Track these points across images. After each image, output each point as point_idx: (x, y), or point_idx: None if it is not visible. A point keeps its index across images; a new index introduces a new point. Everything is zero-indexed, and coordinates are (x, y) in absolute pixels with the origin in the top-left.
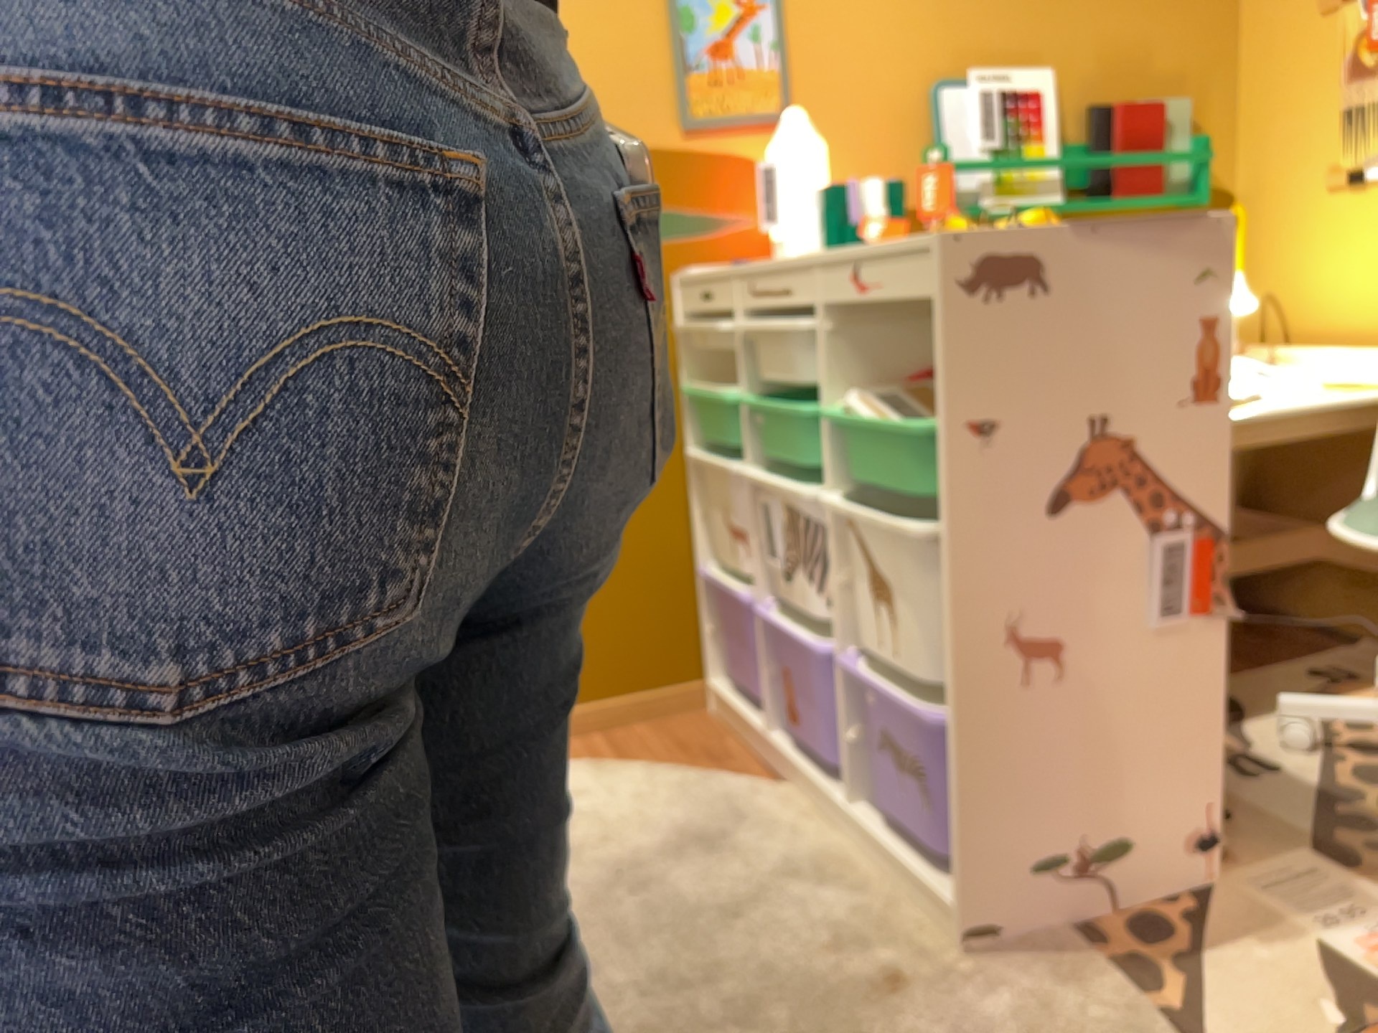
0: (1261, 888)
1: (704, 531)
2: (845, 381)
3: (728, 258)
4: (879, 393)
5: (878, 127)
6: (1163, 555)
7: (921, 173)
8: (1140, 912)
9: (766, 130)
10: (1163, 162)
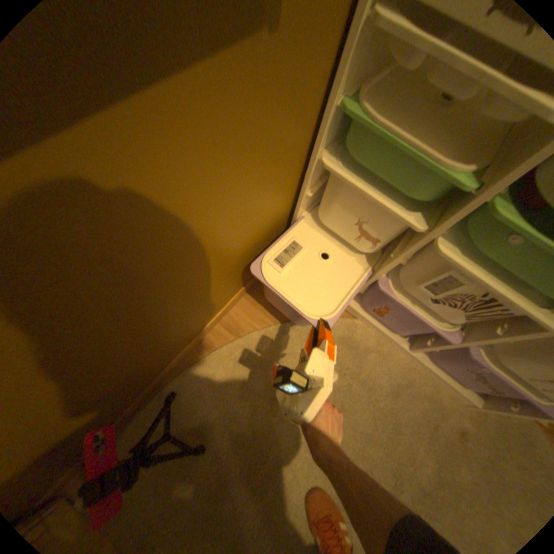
0: None
1: (306, 200)
2: None
3: None
4: None
5: None
6: None
7: None
8: None
9: None
10: None
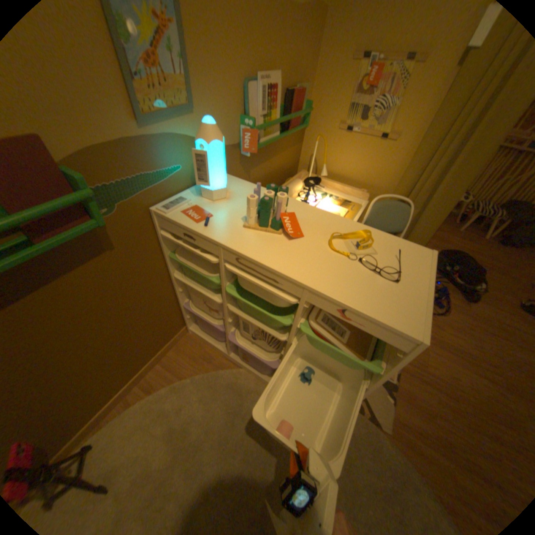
0: None
1: (181, 294)
2: (302, 313)
3: (173, 189)
4: (316, 315)
5: (226, 105)
6: None
7: (241, 127)
8: None
9: (181, 115)
10: (301, 113)
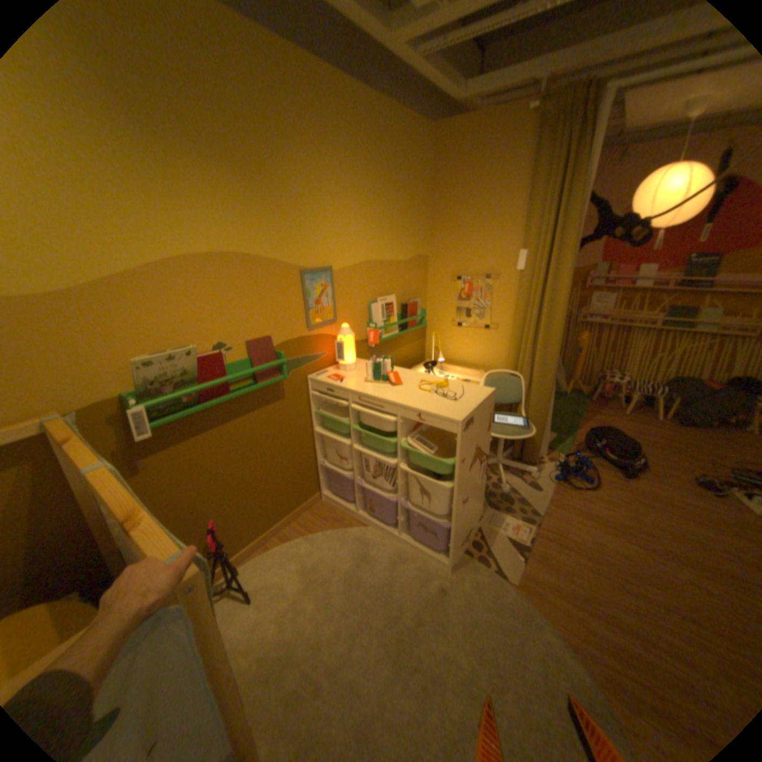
0: (486, 521)
1: (319, 451)
2: (403, 433)
3: (321, 367)
4: (413, 436)
5: (356, 318)
6: (483, 468)
7: (367, 329)
8: (472, 539)
9: (329, 325)
10: (416, 317)
